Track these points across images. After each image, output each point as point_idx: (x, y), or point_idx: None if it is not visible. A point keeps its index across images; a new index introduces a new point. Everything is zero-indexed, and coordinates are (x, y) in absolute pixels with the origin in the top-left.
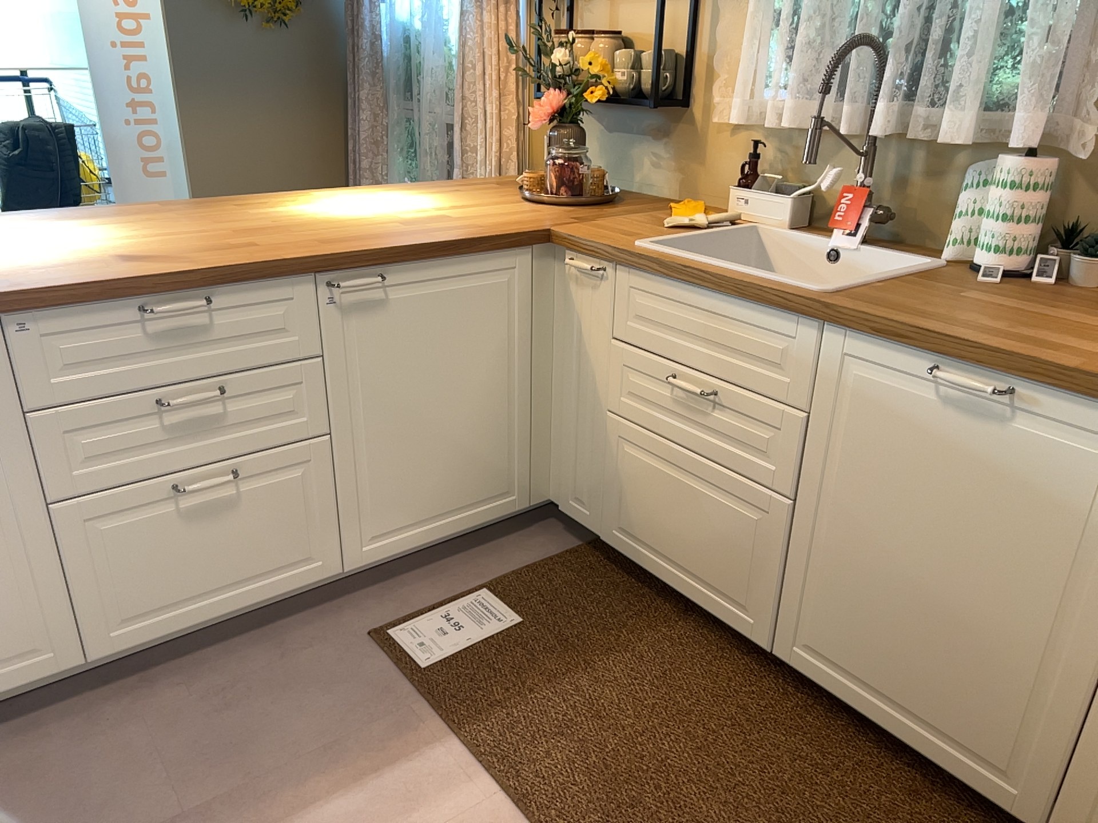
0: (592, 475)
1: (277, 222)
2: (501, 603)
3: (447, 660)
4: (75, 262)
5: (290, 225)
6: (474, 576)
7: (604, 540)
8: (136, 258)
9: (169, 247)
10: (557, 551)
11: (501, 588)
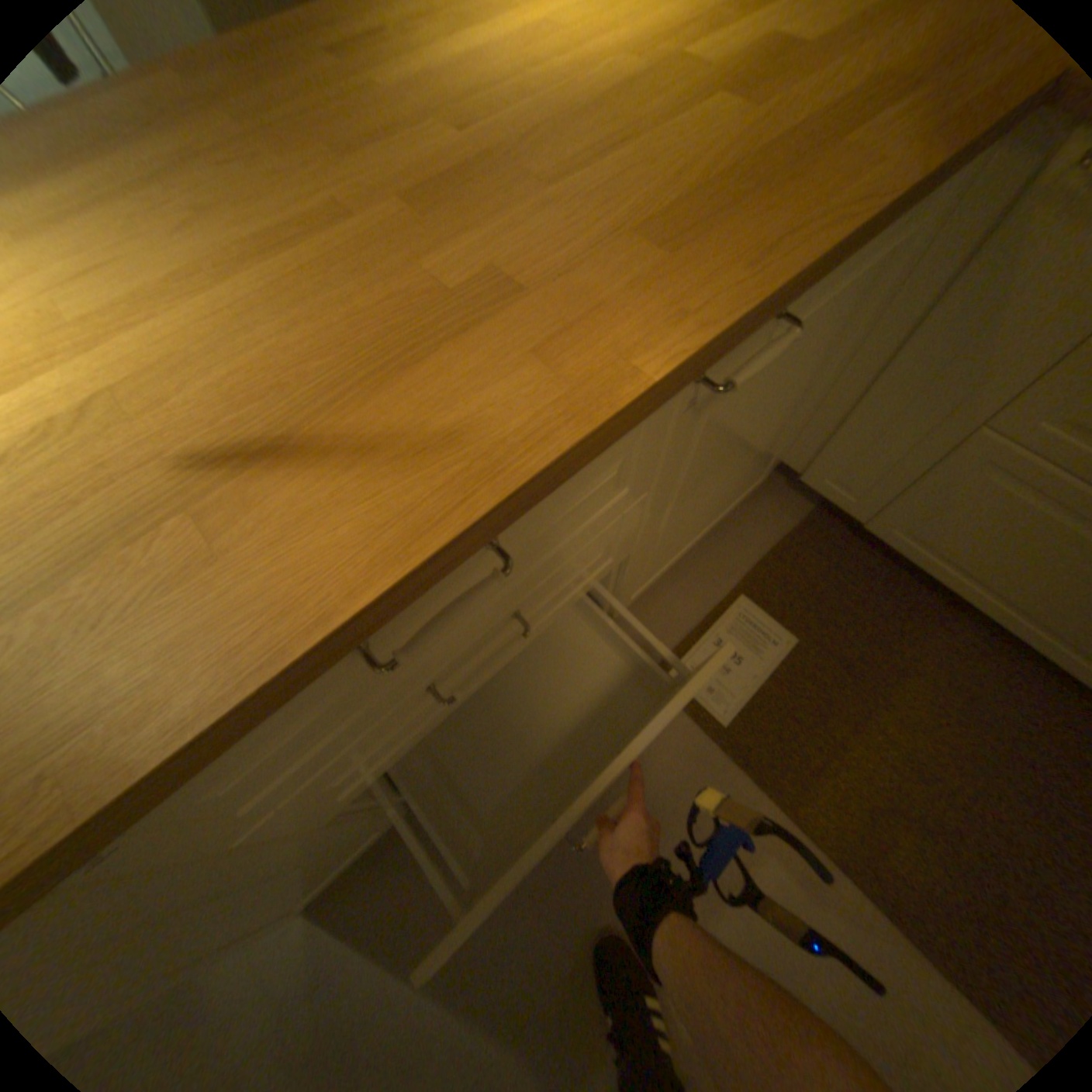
0: (890, 474)
1: (468, 121)
2: (769, 615)
3: (746, 710)
4: (97, 502)
5: (503, 132)
6: (723, 571)
7: (871, 530)
8: (252, 437)
9: (305, 333)
10: (794, 521)
11: (759, 590)
